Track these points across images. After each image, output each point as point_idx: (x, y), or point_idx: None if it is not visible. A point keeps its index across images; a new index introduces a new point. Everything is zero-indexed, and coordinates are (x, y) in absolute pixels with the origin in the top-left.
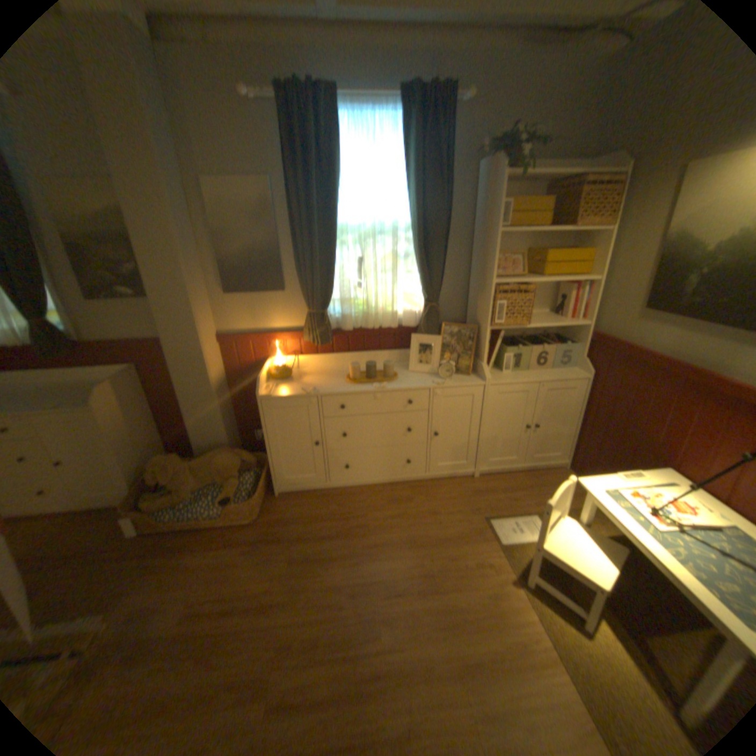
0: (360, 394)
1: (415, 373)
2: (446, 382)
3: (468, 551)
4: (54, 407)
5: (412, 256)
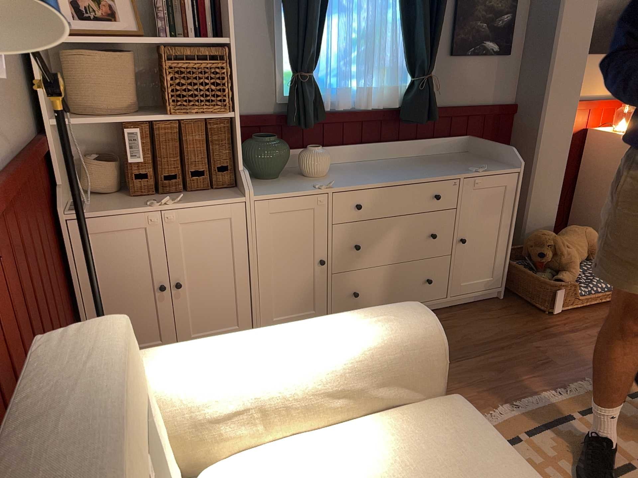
0: None
1: None
2: None
3: None
4: (485, 166)
5: None
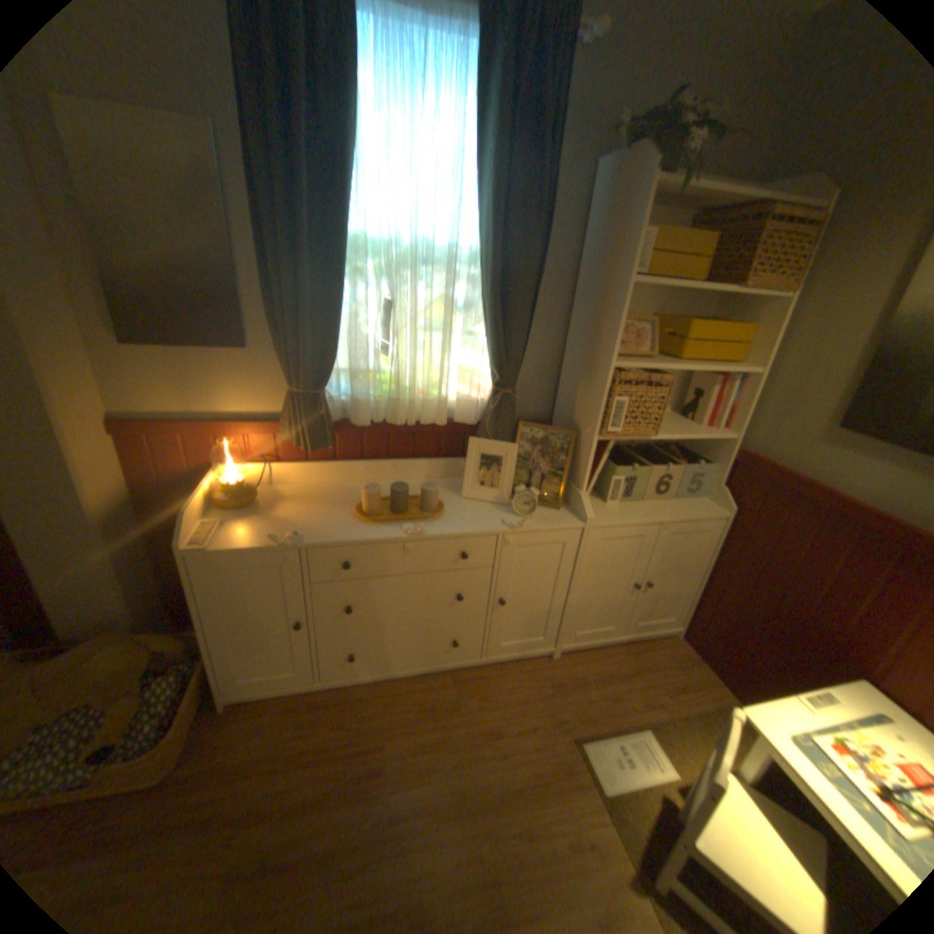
0: (380, 542)
1: (473, 500)
2: (526, 522)
3: (553, 814)
4: None
5: (479, 307)
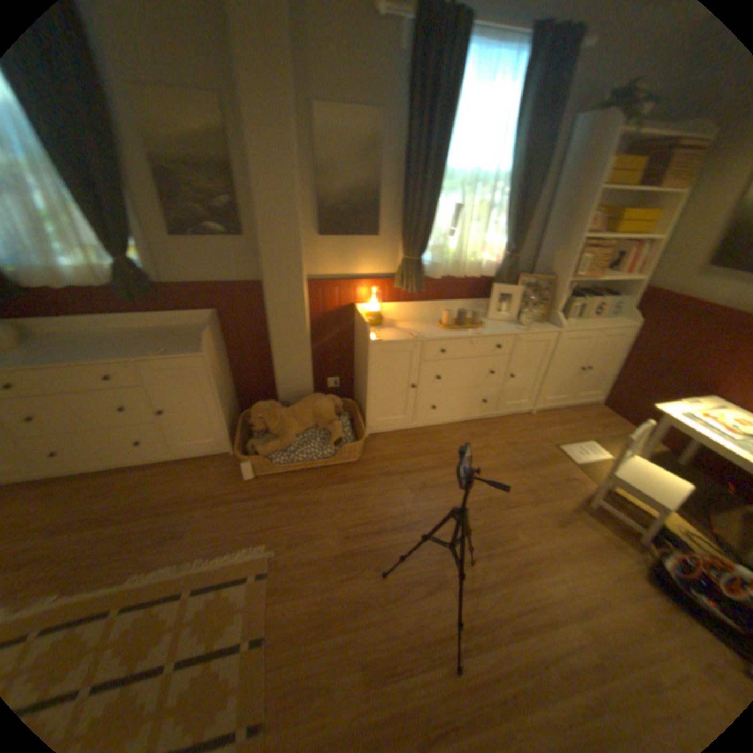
0: (459, 339)
1: (494, 321)
2: (532, 329)
3: (552, 471)
4: (164, 350)
5: (505, 207)
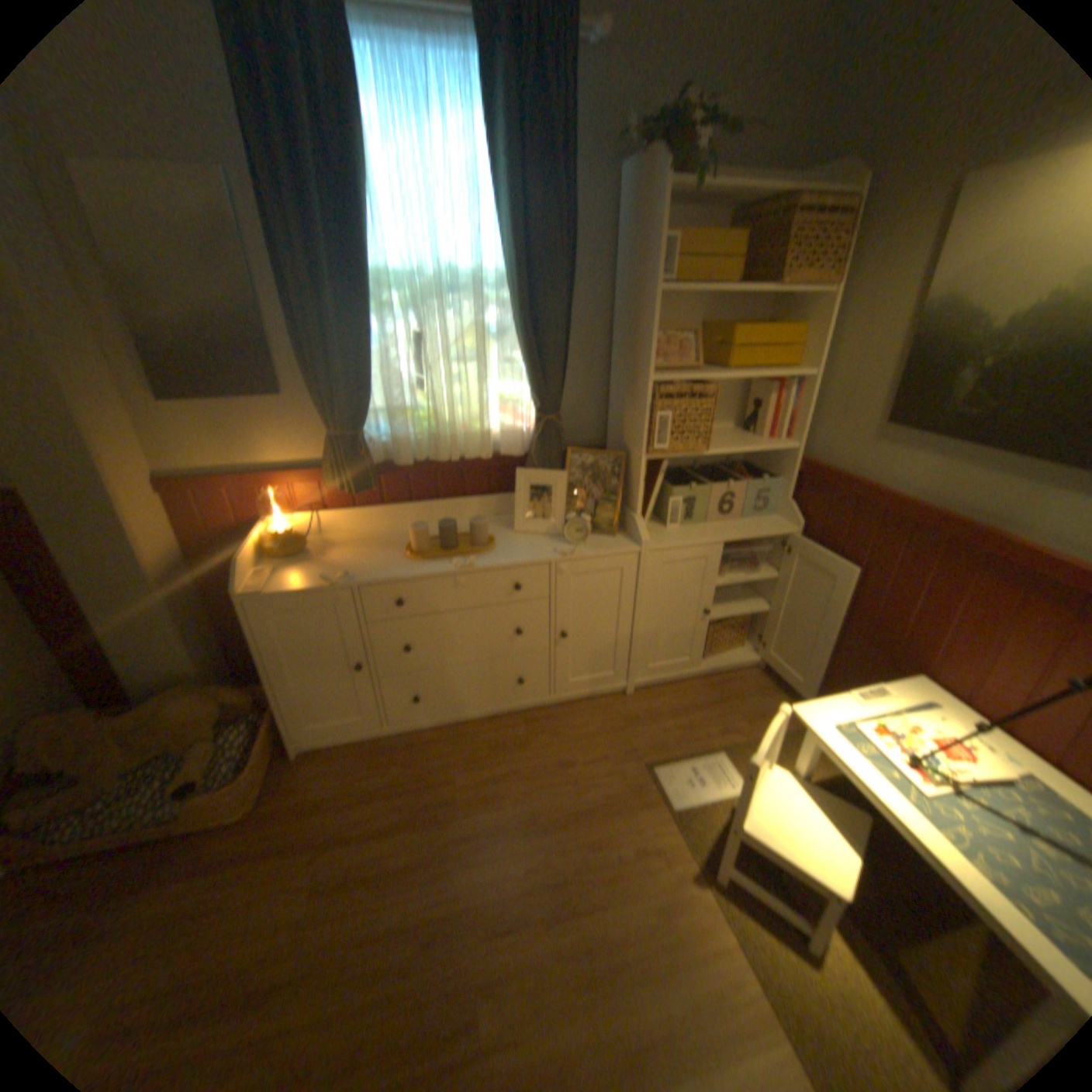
0: (430, 579)
1: (526, 535)
2: (578, 550)
3: (621, 830)
4: None
5: (512, 333)
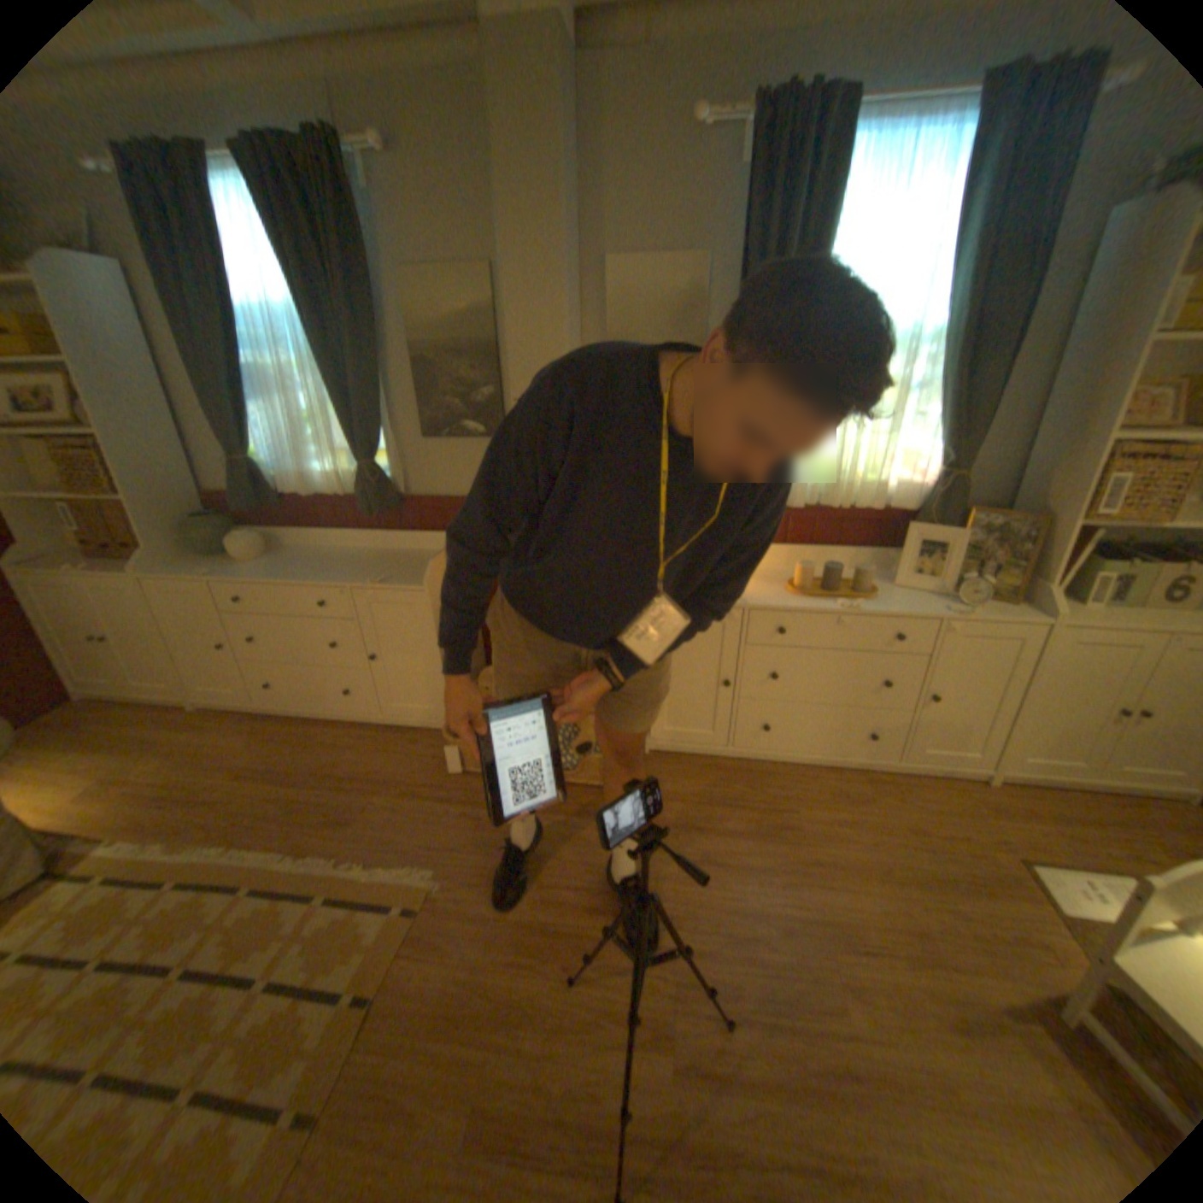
0: (815, 613)
1: (907, 590)
2: (978, 611)
3: (994, 913)
4: (381, 579)
5: (937, 386)
